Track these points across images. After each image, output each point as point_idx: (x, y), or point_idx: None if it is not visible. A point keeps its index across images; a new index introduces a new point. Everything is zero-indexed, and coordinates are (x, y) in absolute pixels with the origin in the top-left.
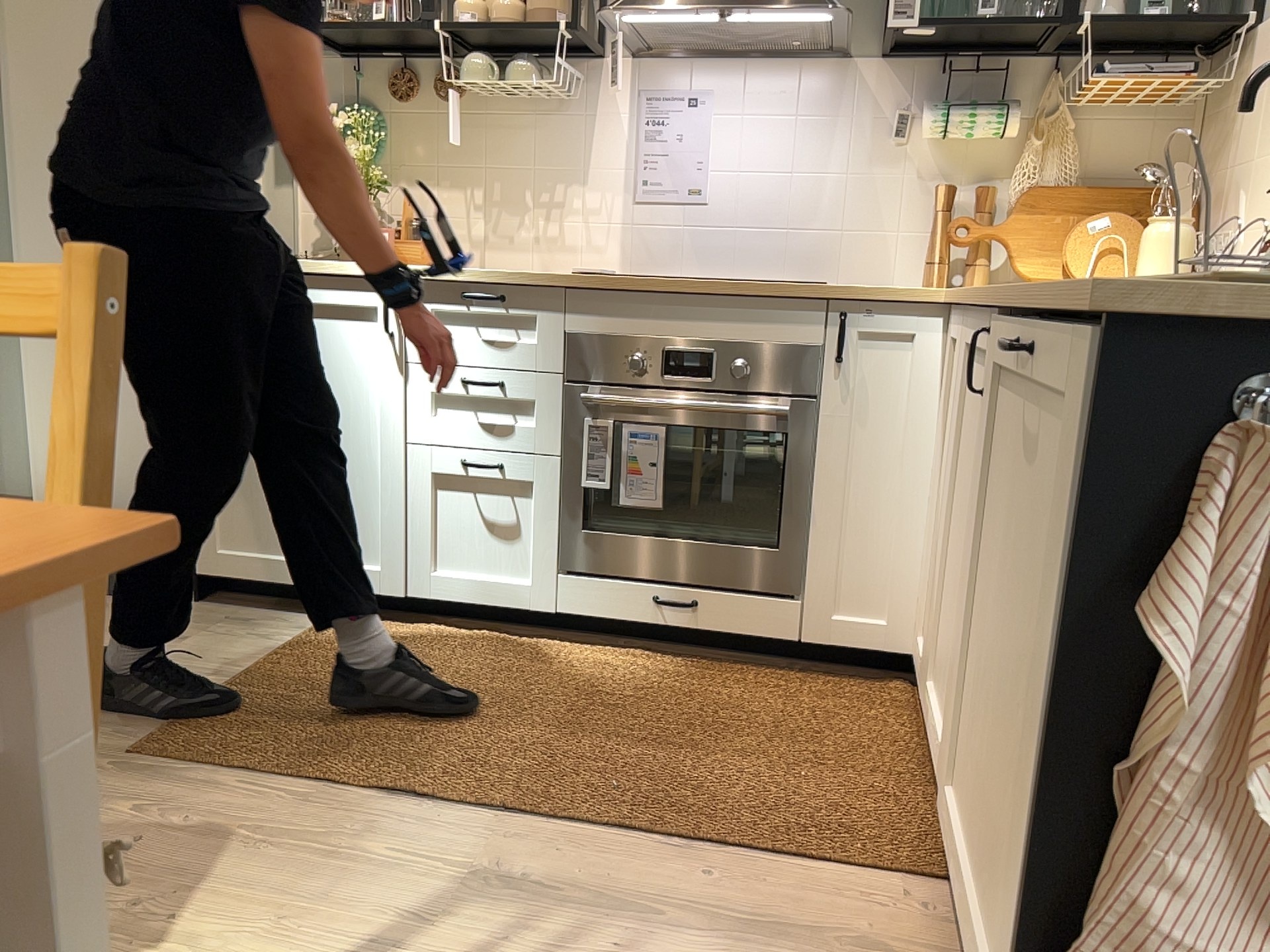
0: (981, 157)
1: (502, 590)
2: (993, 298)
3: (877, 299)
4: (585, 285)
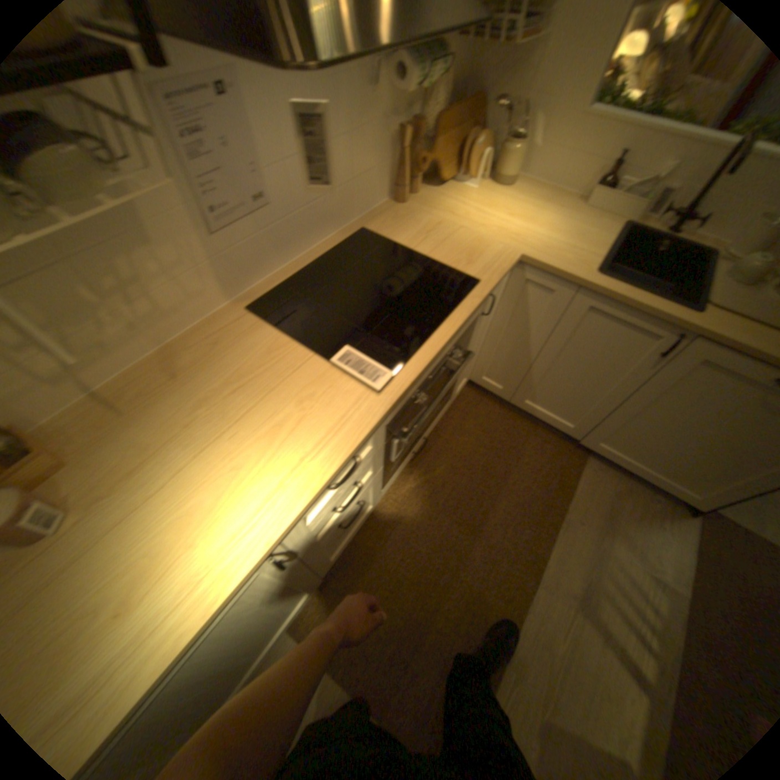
0: (409, 81)
1: (360, 523)
2: (717, 332)
3: (504, 274)
4: (401, 395)
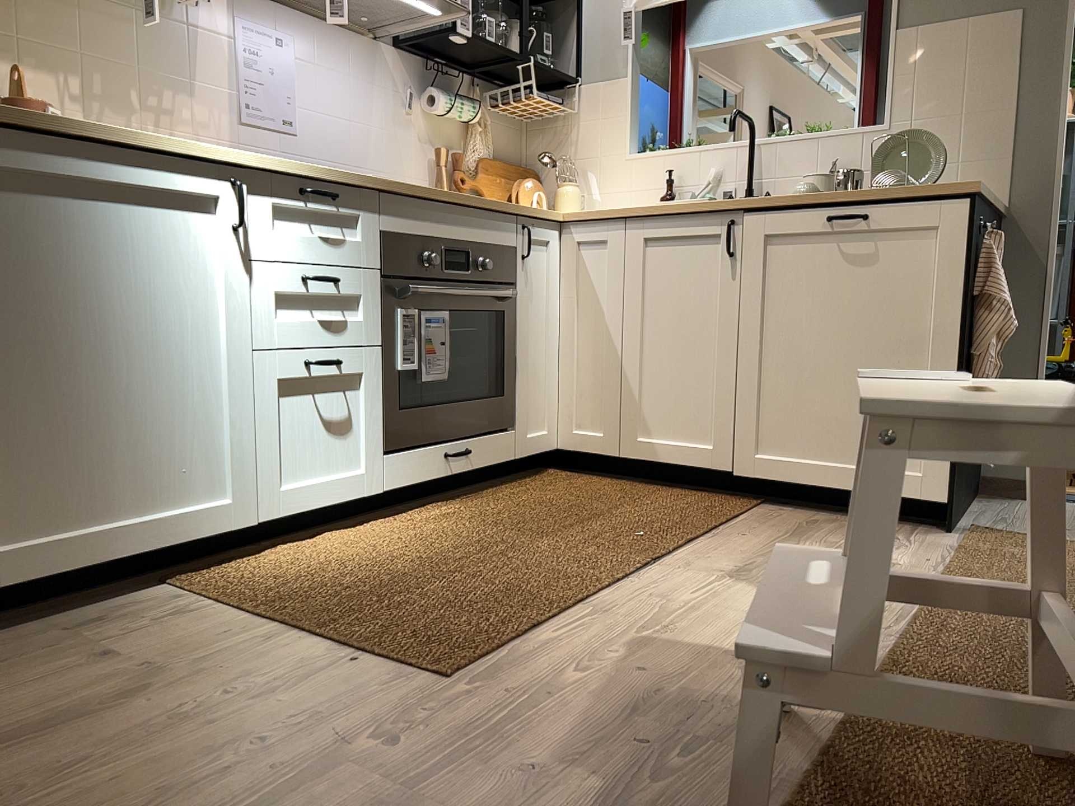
0: (449, 130)
1: (342, 484)
2: (750, 199)
3: (540, 212)
4: (397, 188)
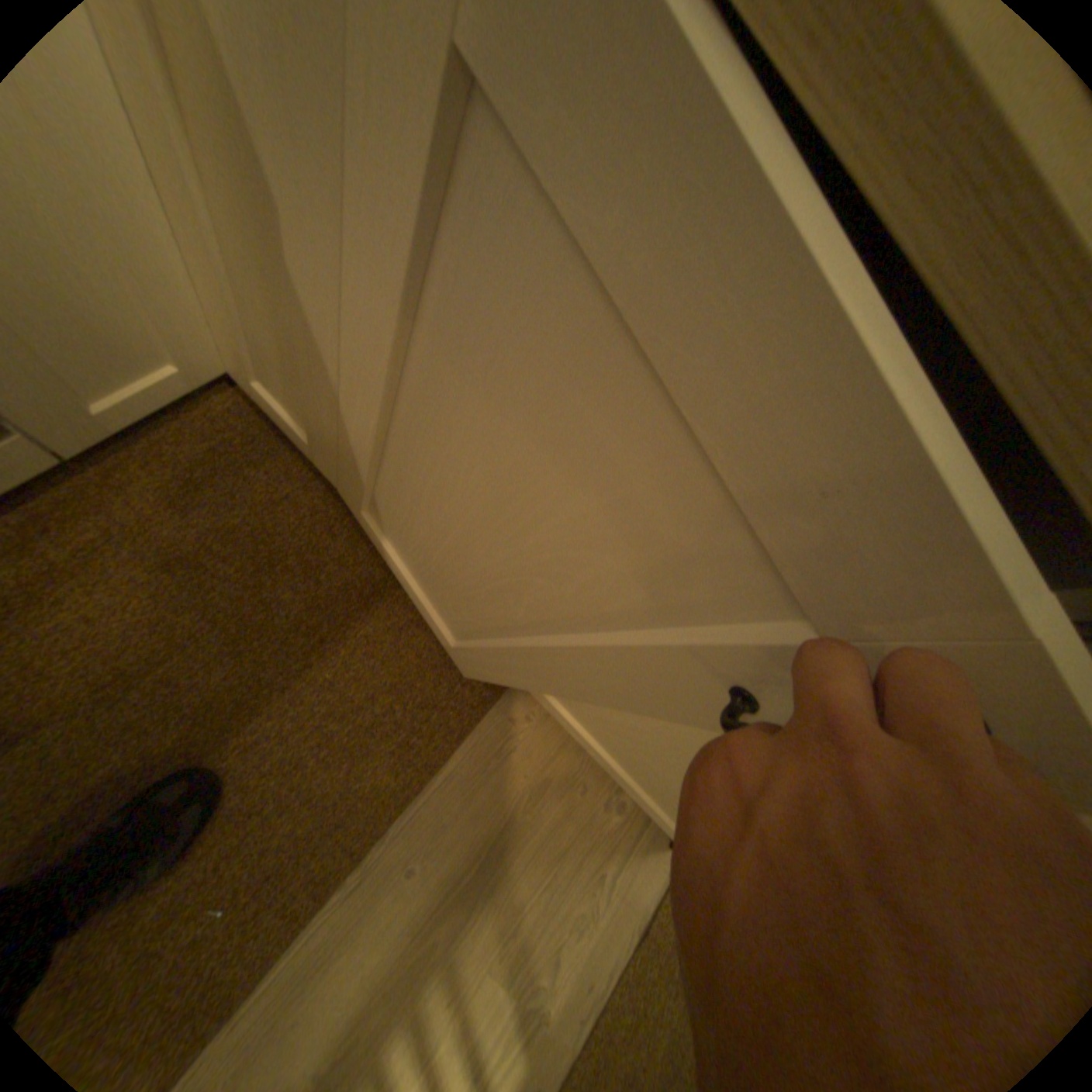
0: None
1: None
2: None
3: None
4: None
